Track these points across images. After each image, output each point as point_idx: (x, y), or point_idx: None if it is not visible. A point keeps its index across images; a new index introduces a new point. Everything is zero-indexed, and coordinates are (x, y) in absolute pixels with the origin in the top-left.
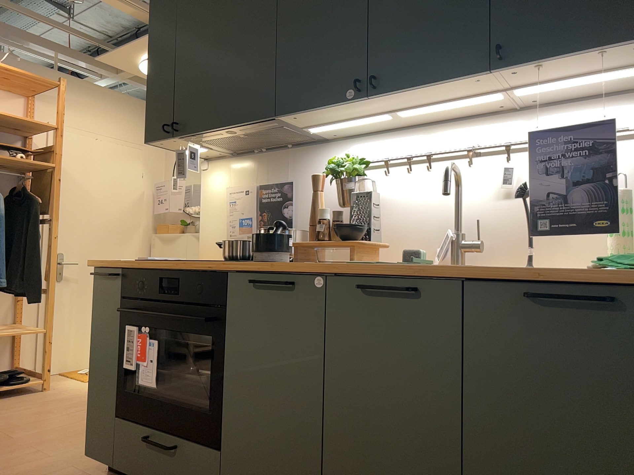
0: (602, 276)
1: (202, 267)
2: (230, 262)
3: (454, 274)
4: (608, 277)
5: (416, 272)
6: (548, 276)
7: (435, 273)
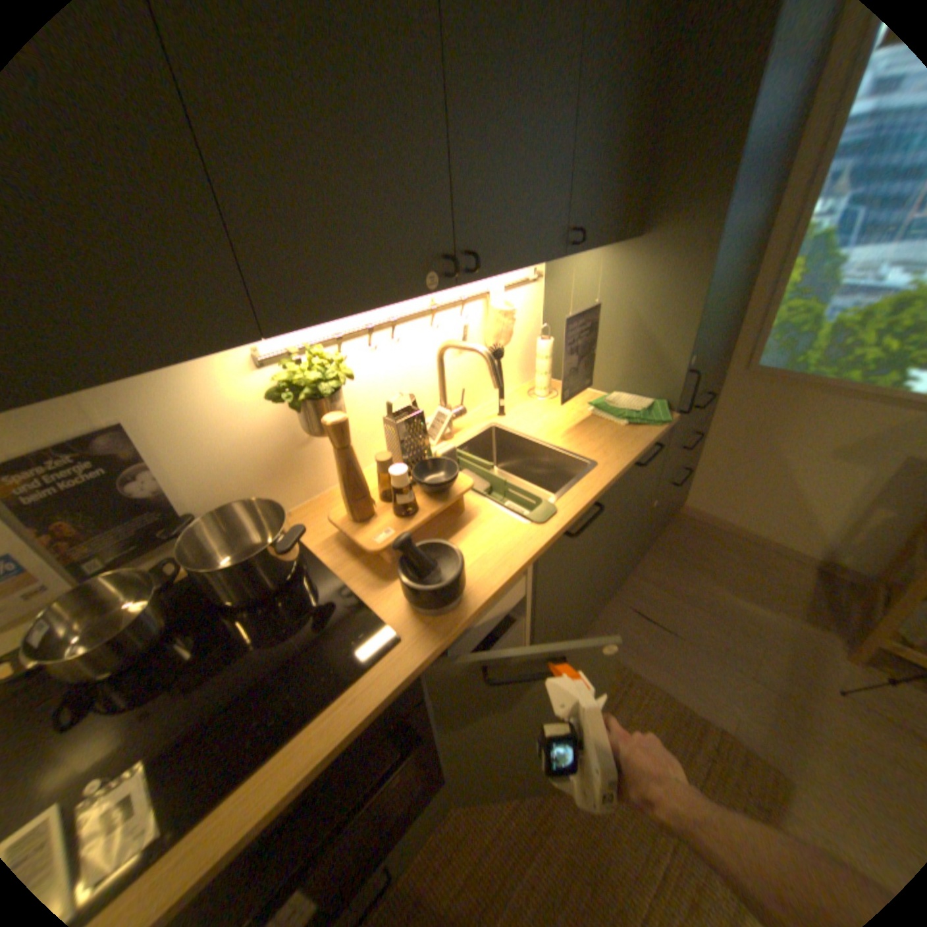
0: (661, 436)
1: (356, 715)
2: (393, 653)
3: (617, 478)
4: (654, 433)
5: (599, 493)
6: (646, 449)
7: (608, 485)
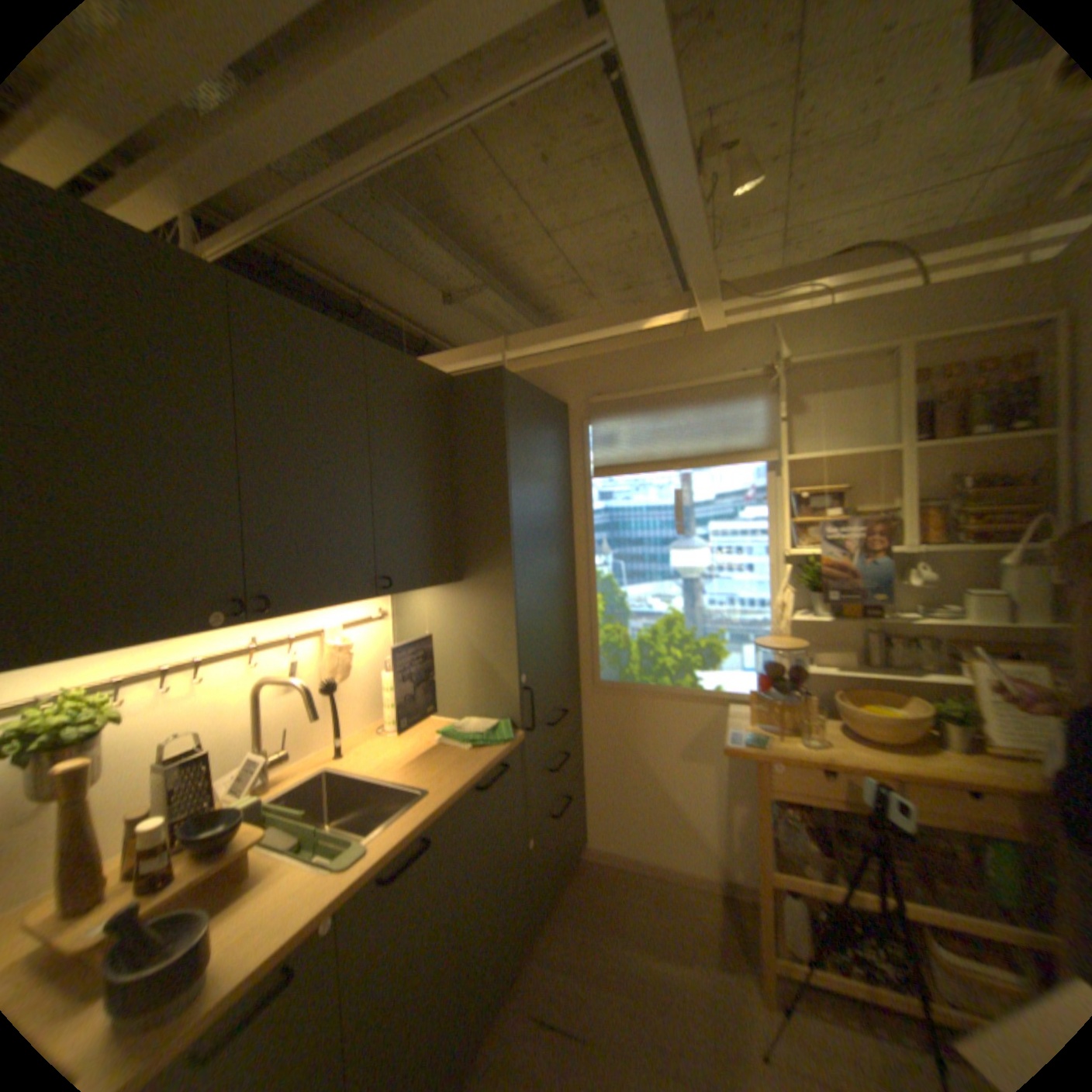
0: (502, 755)
1: None
2: None
3: (447, 805)
4: (496, 753)
5: (423, 824)
6: (485, 770)
7: (436, 814)
